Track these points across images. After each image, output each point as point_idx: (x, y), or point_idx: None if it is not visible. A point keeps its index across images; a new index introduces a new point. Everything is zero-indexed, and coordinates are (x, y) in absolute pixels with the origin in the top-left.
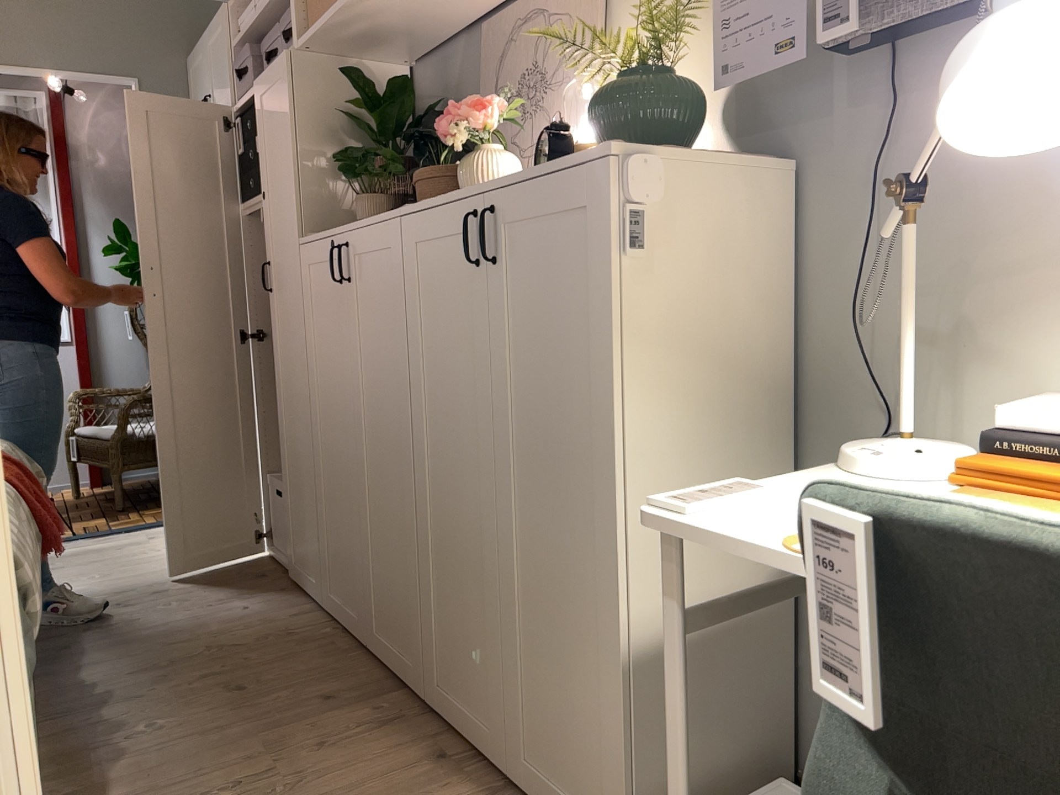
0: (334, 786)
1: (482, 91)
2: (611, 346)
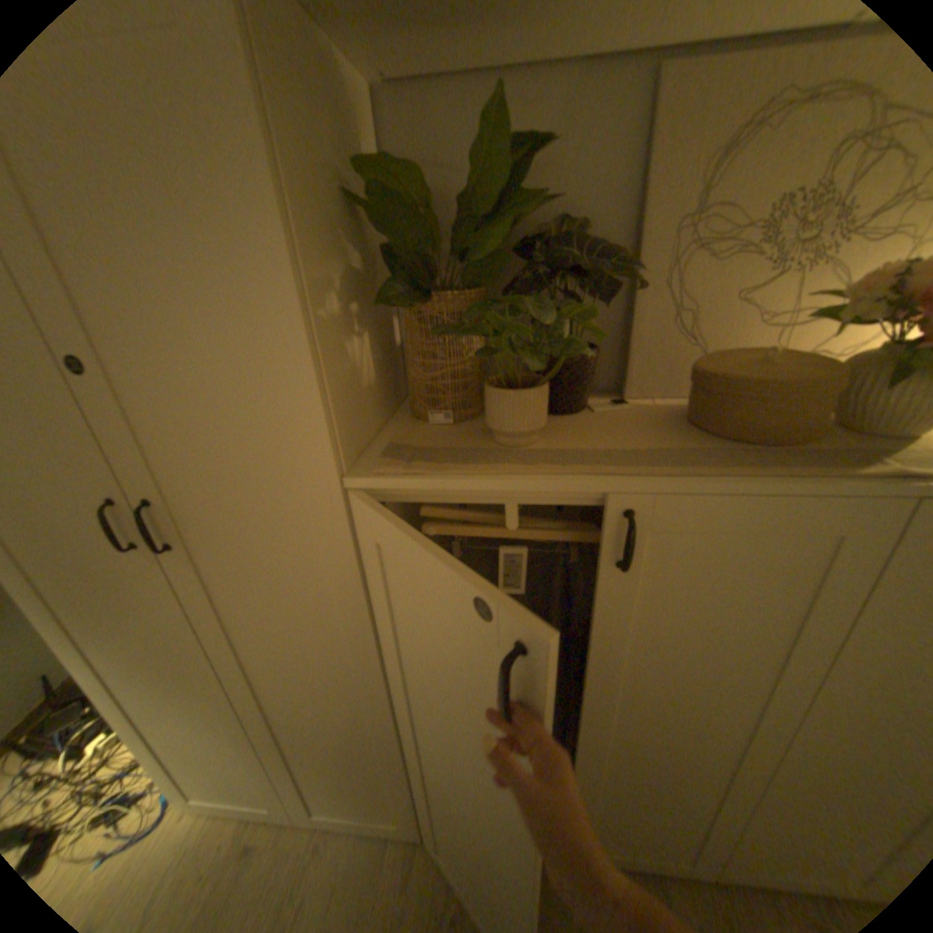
0: None
1: (654, 194)
2: None
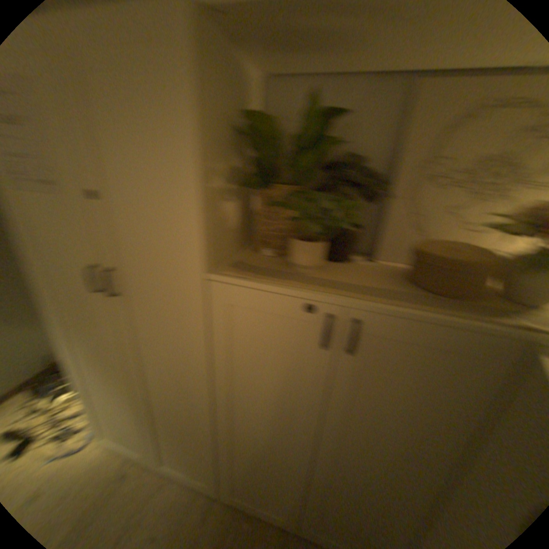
0: None
1: (404, 147)
2: None
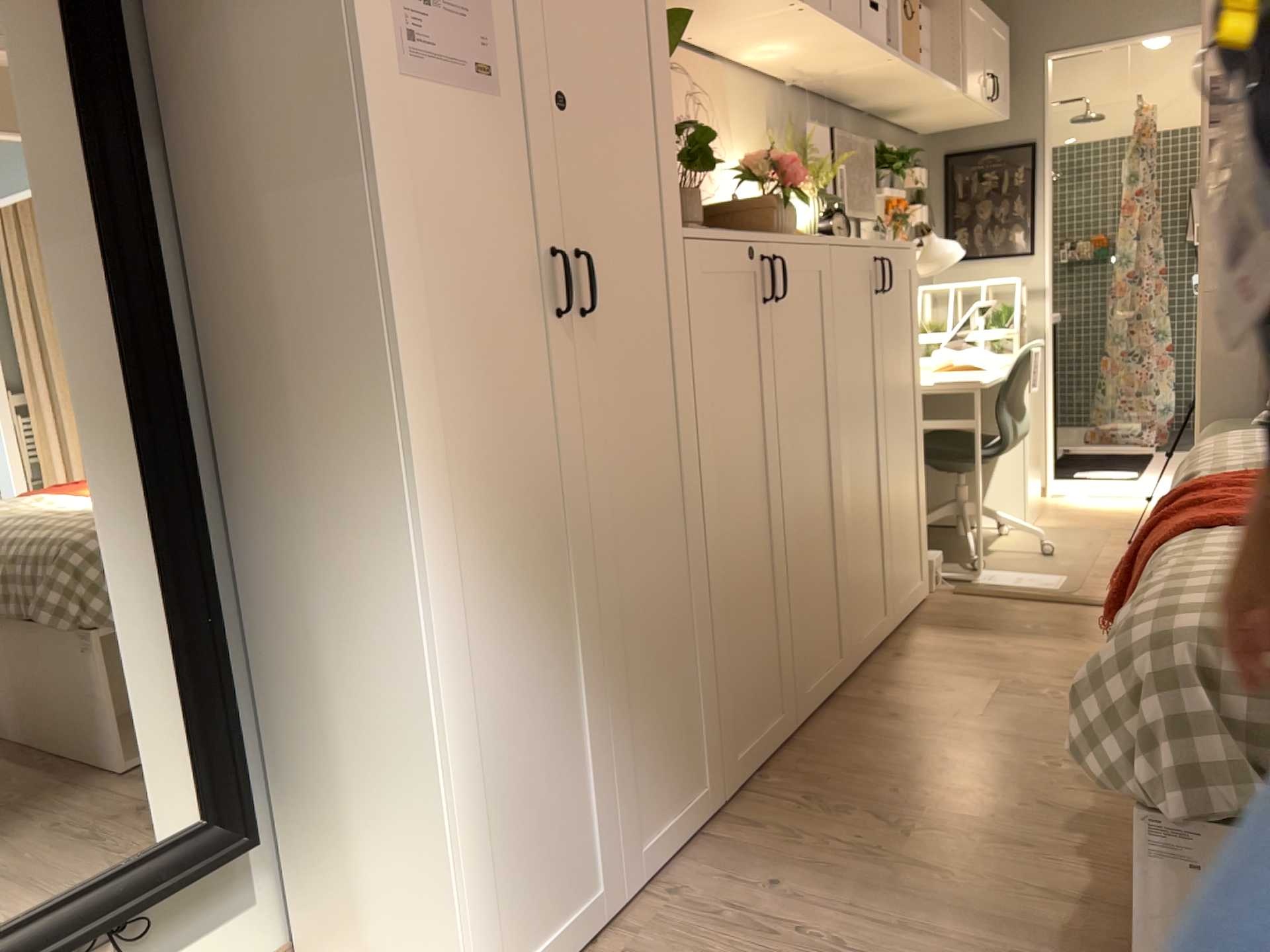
0: (974, 672)
1: None
2: (919, 334)
